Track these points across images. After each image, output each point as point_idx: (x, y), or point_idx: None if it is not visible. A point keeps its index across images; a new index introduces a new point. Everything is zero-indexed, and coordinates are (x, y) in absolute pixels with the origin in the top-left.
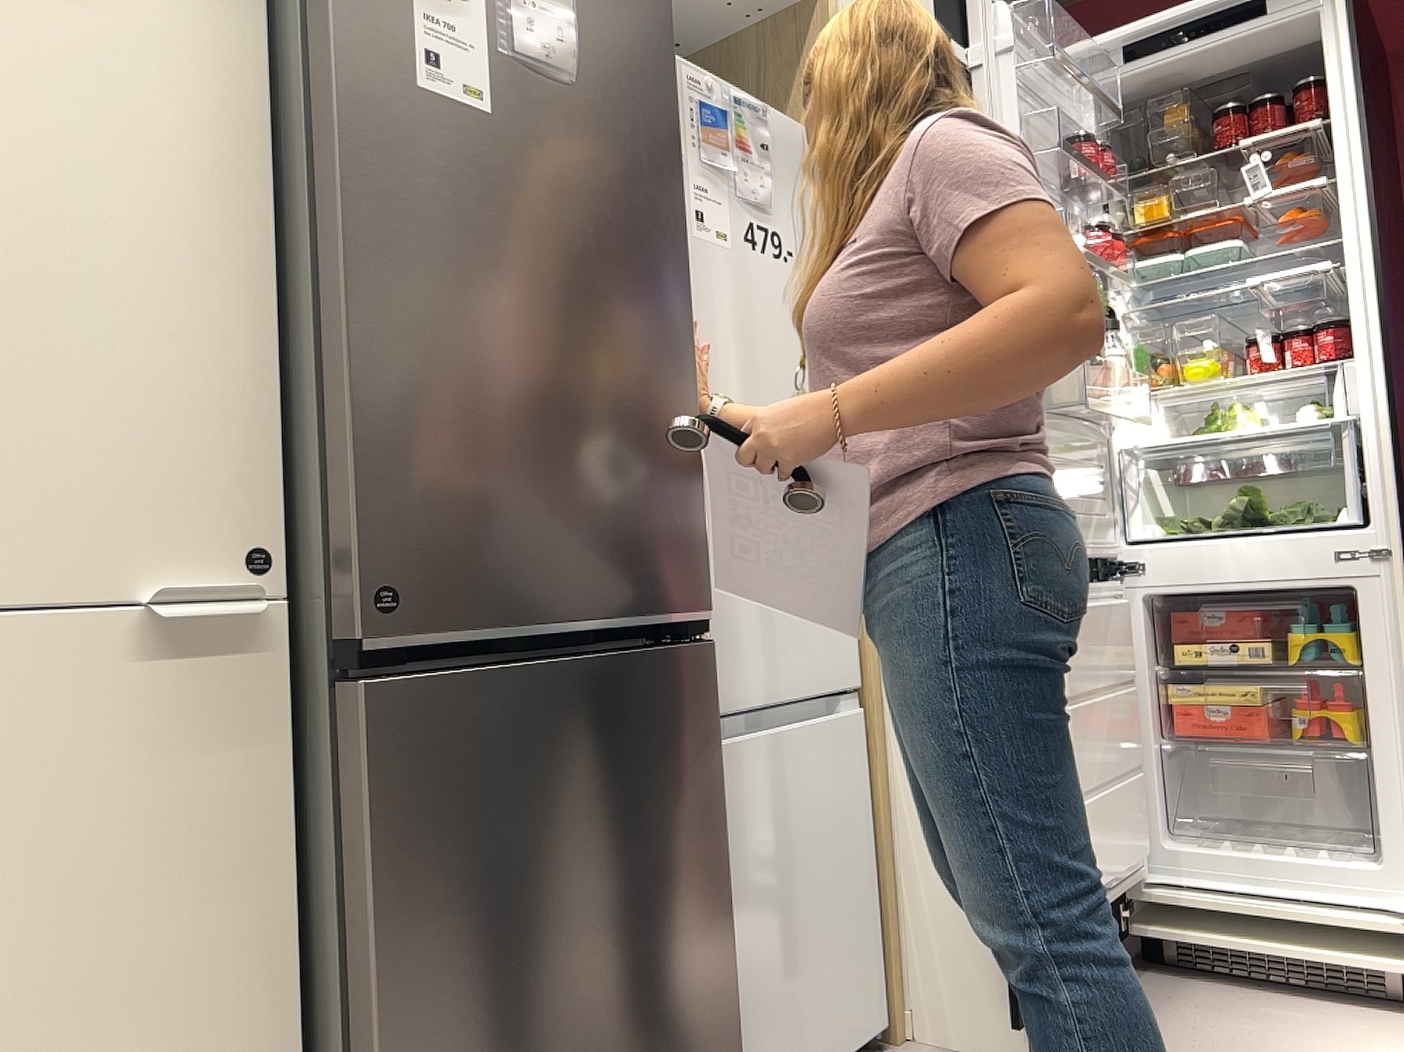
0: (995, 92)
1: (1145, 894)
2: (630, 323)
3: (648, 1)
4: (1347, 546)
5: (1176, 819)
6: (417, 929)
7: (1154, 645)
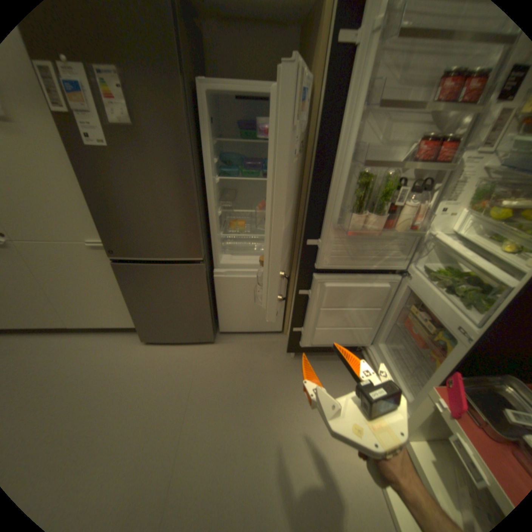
0: (362, 62)
1: (366, 349)
2: (167, 193)
3: (166, 74)
4: (464, 328)
5: (394, 340)
6: (131, 295)
7: (407, 299)
